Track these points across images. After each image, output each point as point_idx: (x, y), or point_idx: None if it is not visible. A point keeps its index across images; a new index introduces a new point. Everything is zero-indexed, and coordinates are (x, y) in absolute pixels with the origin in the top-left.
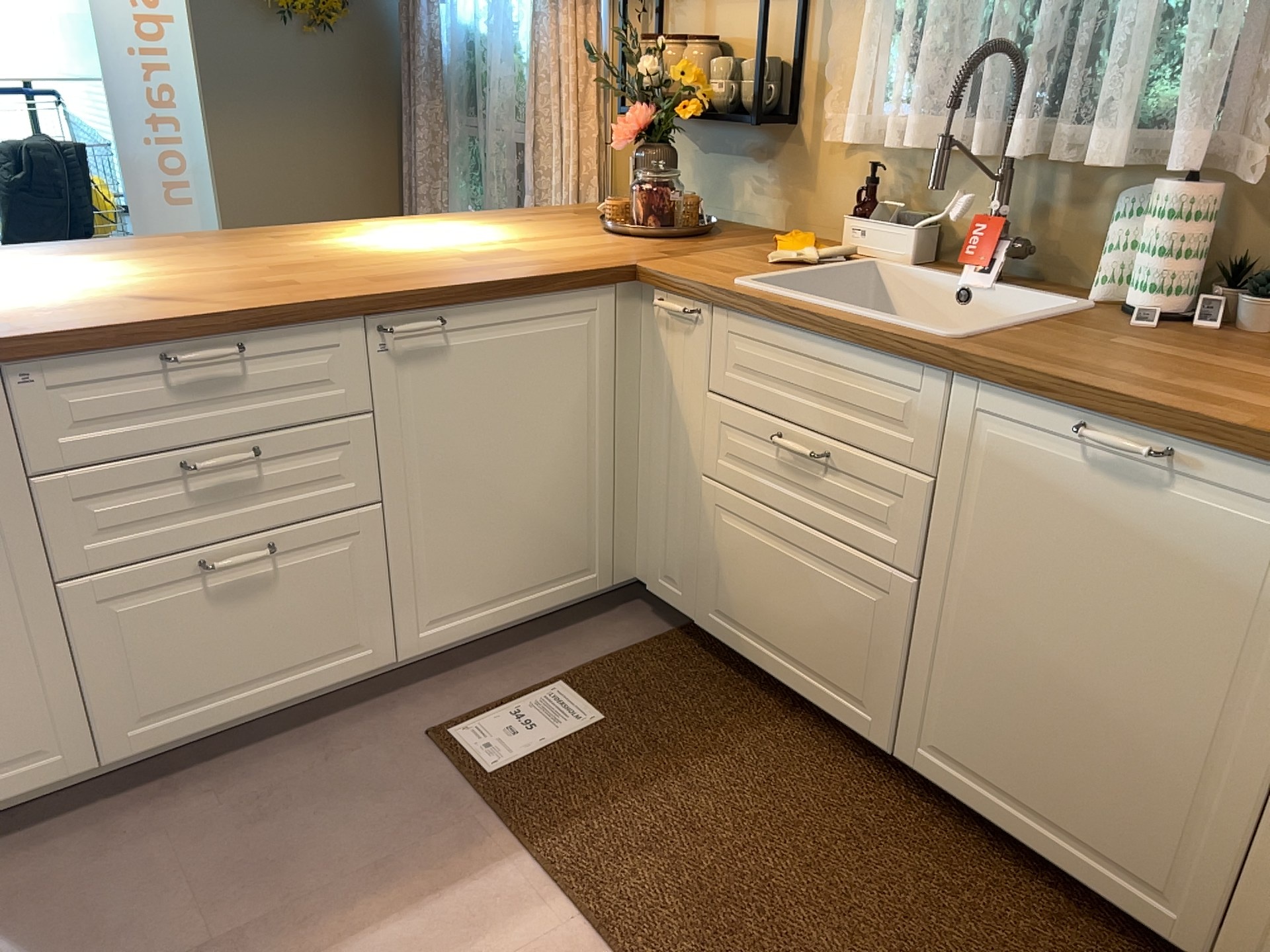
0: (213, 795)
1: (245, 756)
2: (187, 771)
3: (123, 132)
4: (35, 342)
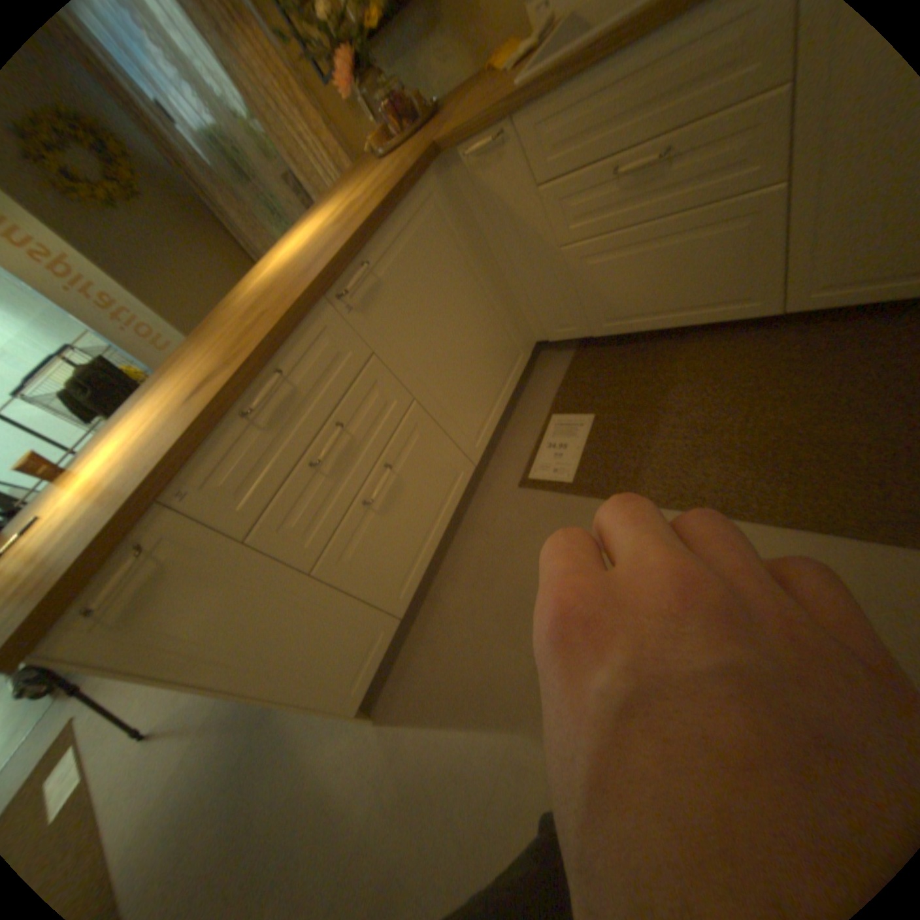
0: (457, 588)
1: (450, 560)
2: (433, 586)
3: (103, 334)
4: (161, 472)
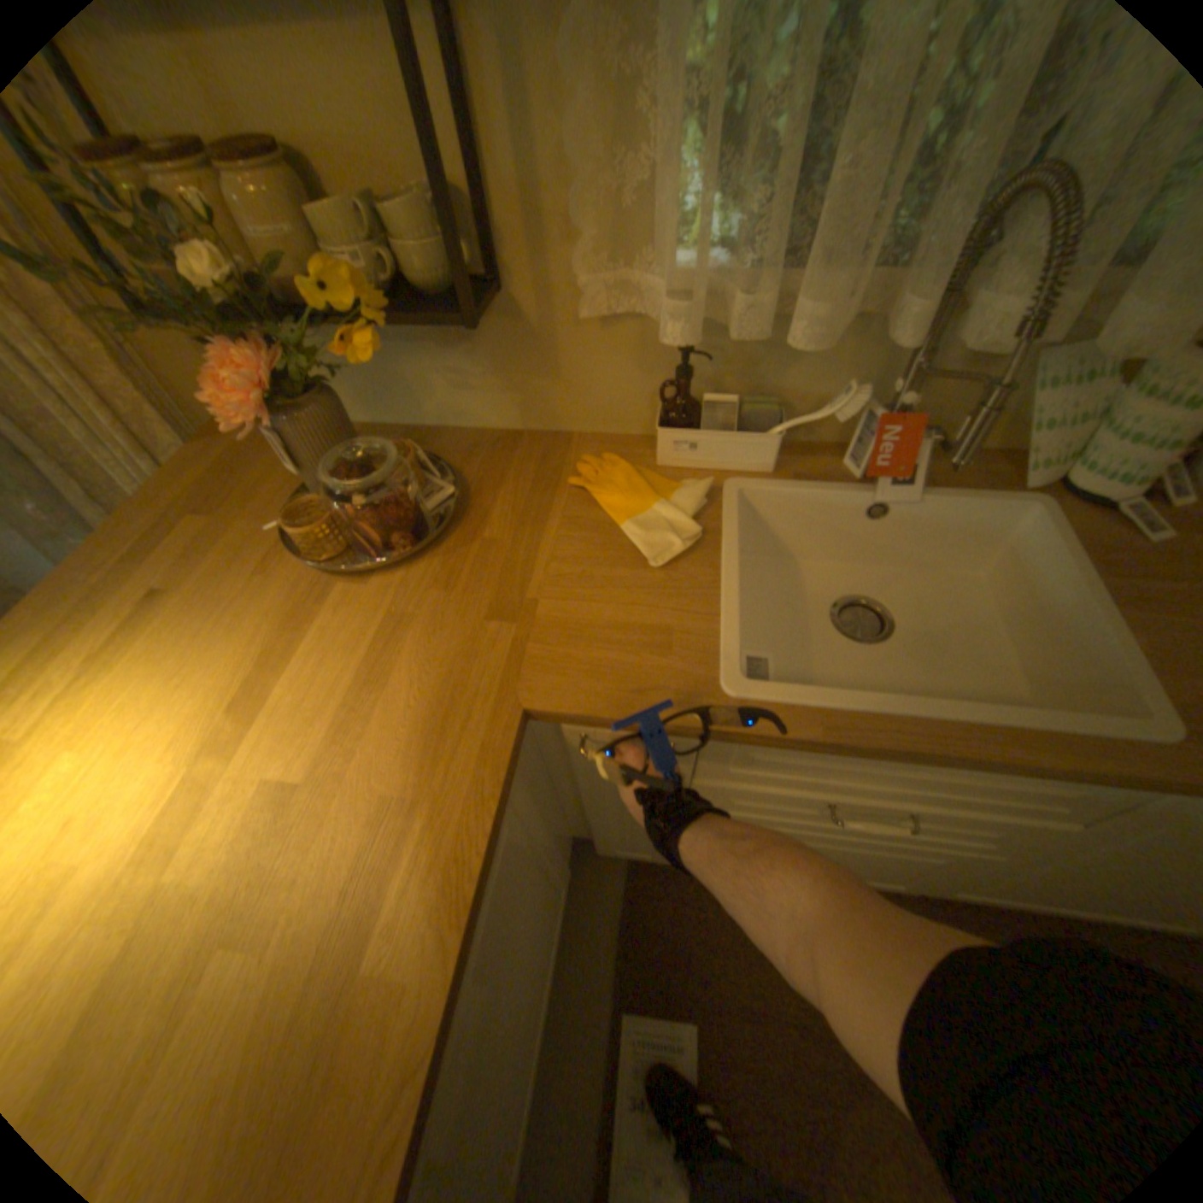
0: None
1: None
2: None
3: None
4: None
